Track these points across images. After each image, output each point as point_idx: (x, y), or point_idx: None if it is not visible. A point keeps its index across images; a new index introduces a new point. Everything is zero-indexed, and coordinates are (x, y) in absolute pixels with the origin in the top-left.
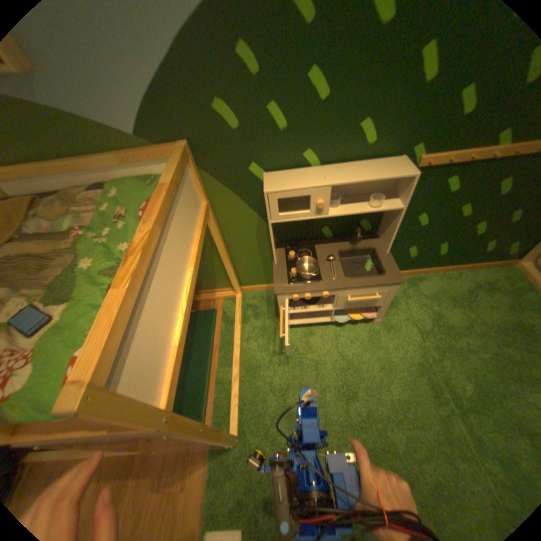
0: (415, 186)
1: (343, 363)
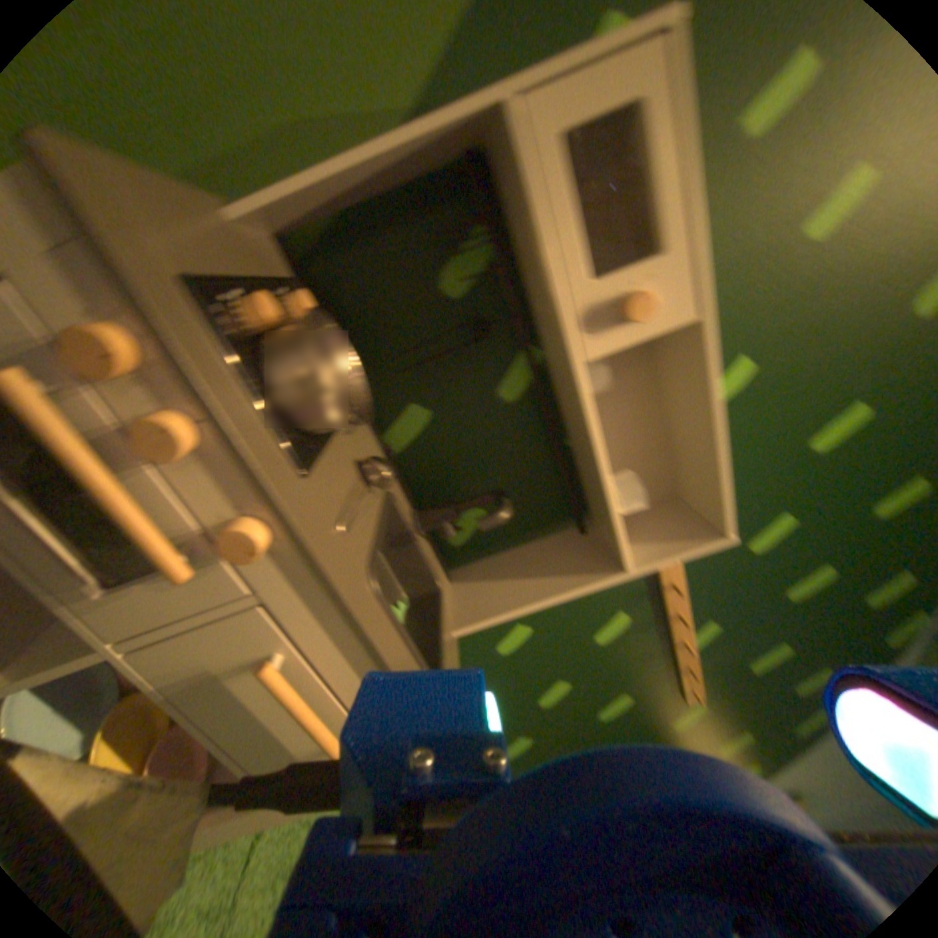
0: (700, 553)
1: None
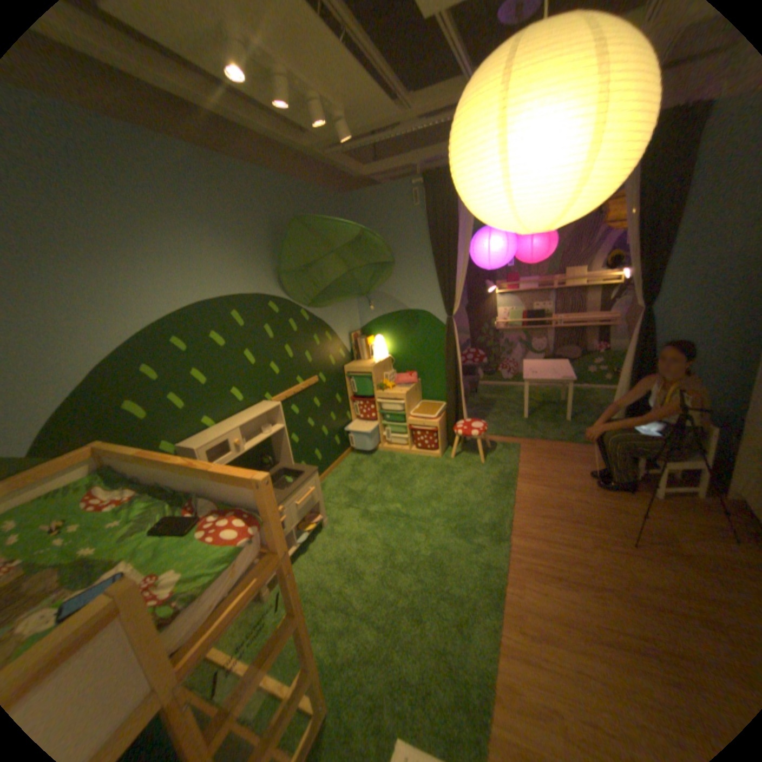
0: (281, 410)
1: (332, 566)
